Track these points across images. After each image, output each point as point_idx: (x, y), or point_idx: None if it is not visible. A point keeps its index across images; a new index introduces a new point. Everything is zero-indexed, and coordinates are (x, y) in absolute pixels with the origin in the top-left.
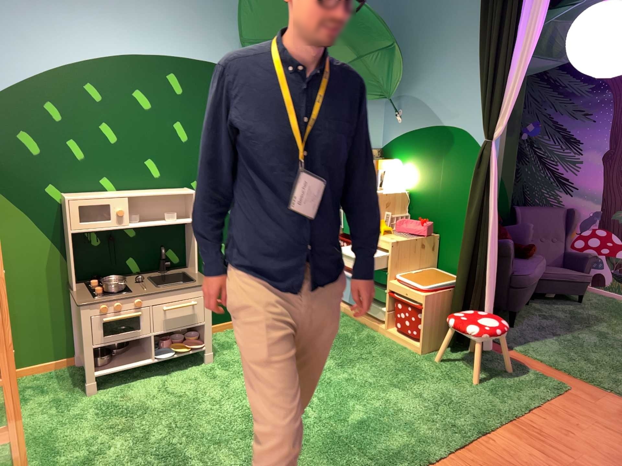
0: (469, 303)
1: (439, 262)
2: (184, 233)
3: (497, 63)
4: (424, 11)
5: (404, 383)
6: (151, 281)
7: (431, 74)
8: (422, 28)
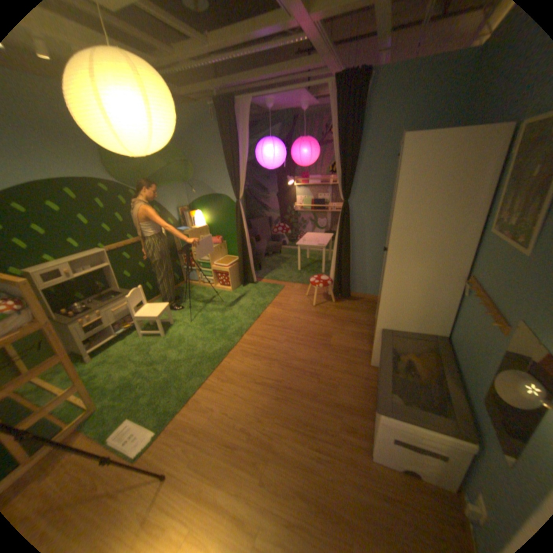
0: (245, 267)
1: (228, 253)
2: (103, 272)
3: (234, 168)
4: (193, 139)
5: (230, 305)
6: (95, 301)
7: (204, 170)
8: (195, 147)
